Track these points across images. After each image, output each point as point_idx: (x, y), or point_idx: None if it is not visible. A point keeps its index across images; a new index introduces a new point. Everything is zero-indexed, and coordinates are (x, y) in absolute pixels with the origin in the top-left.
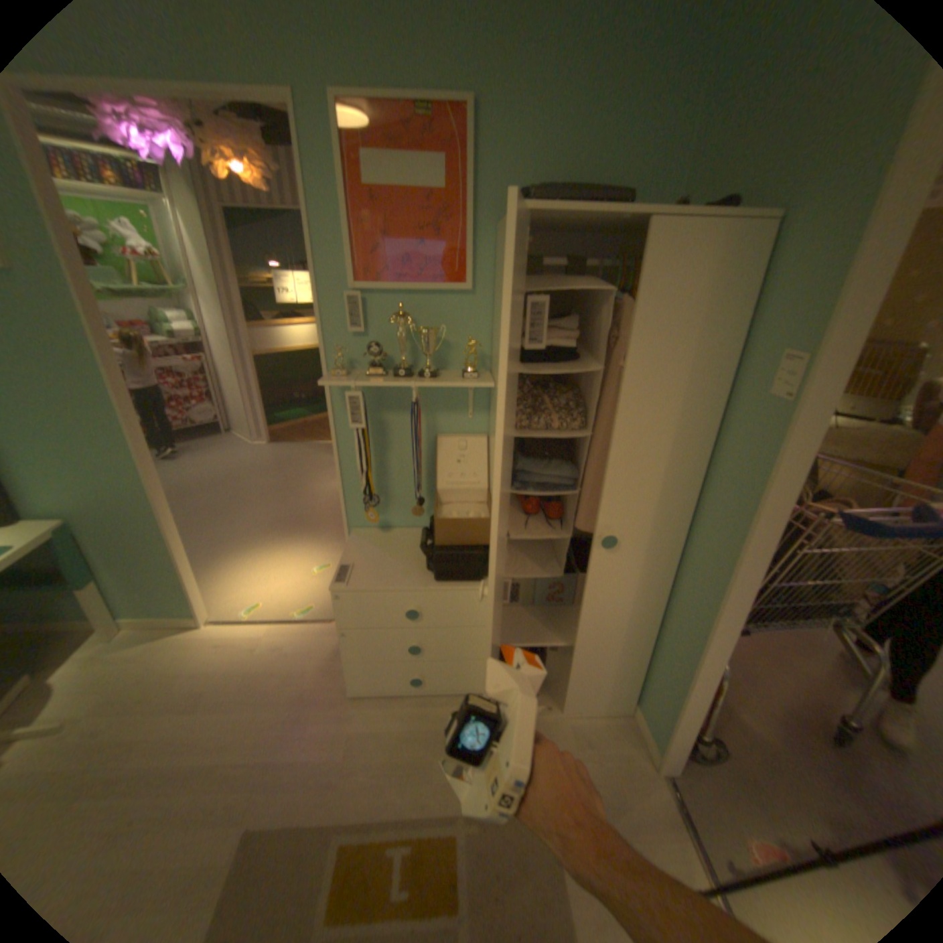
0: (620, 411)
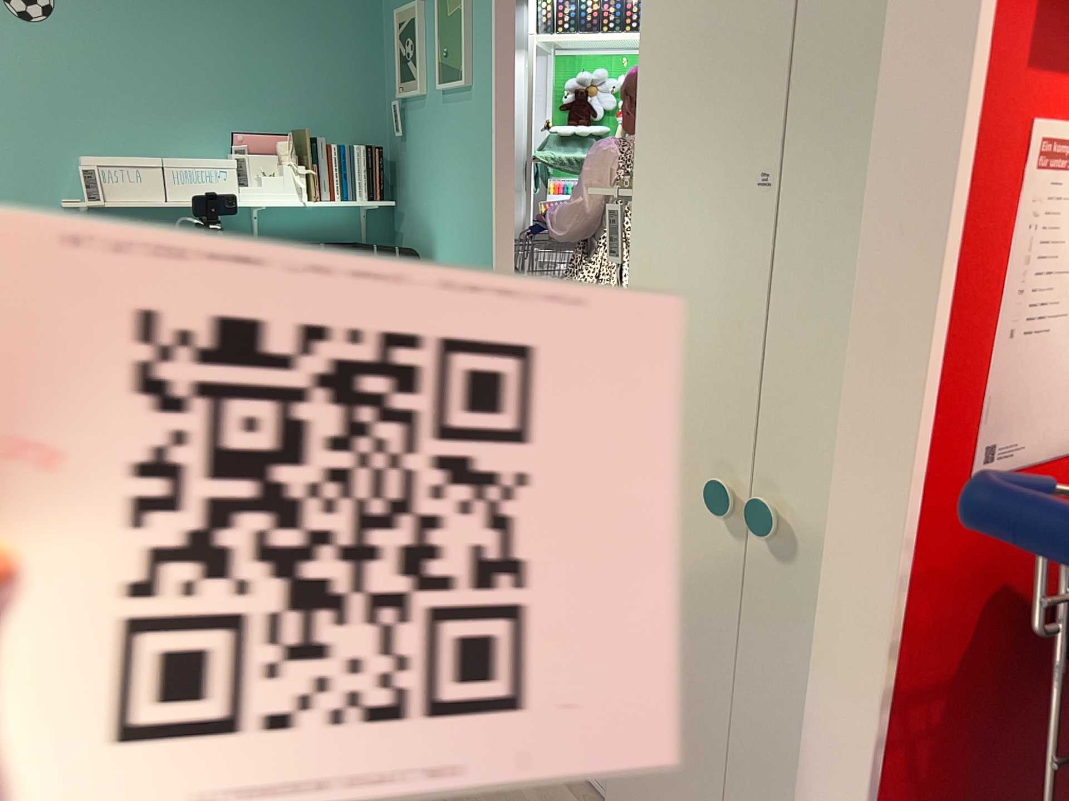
0: (785, 186)
